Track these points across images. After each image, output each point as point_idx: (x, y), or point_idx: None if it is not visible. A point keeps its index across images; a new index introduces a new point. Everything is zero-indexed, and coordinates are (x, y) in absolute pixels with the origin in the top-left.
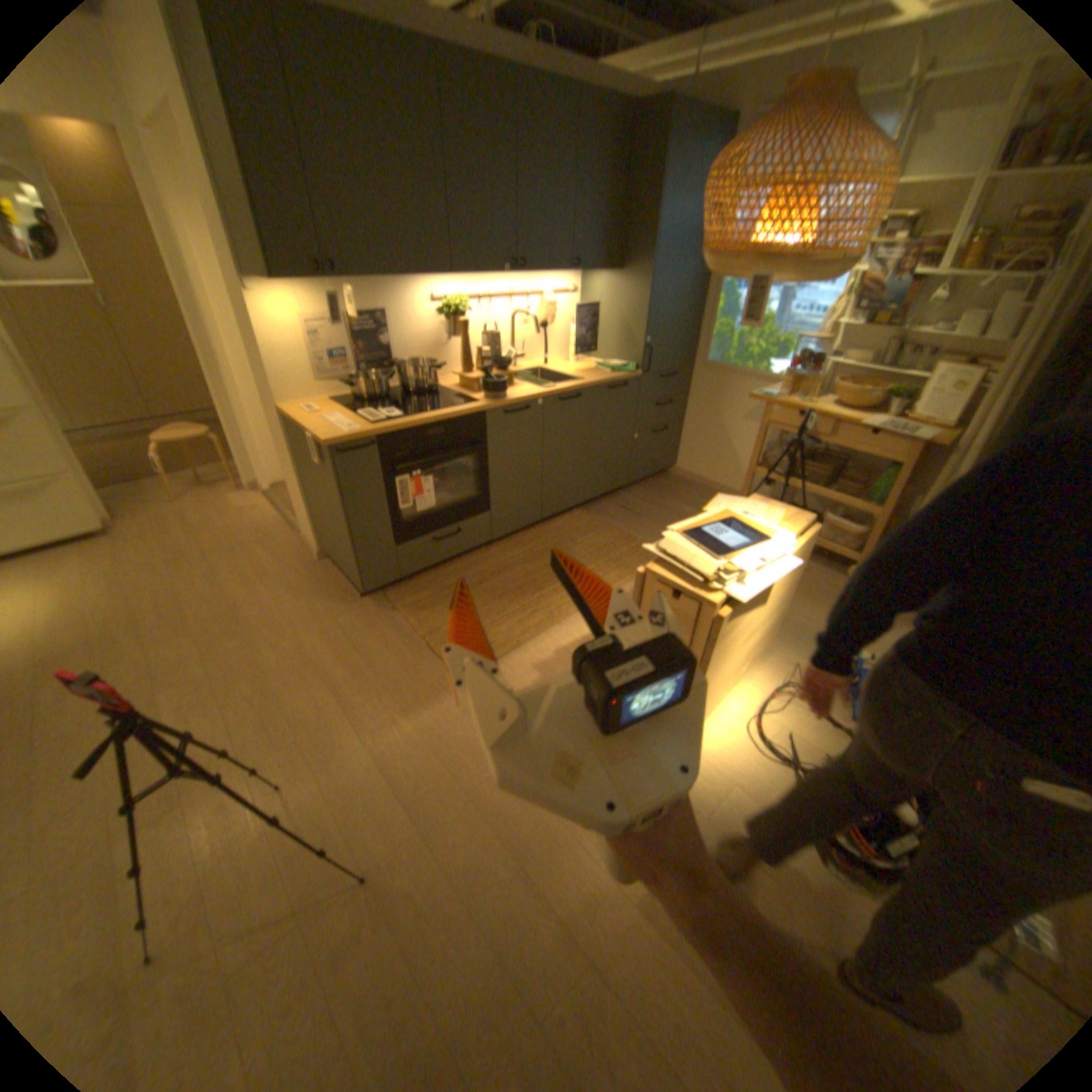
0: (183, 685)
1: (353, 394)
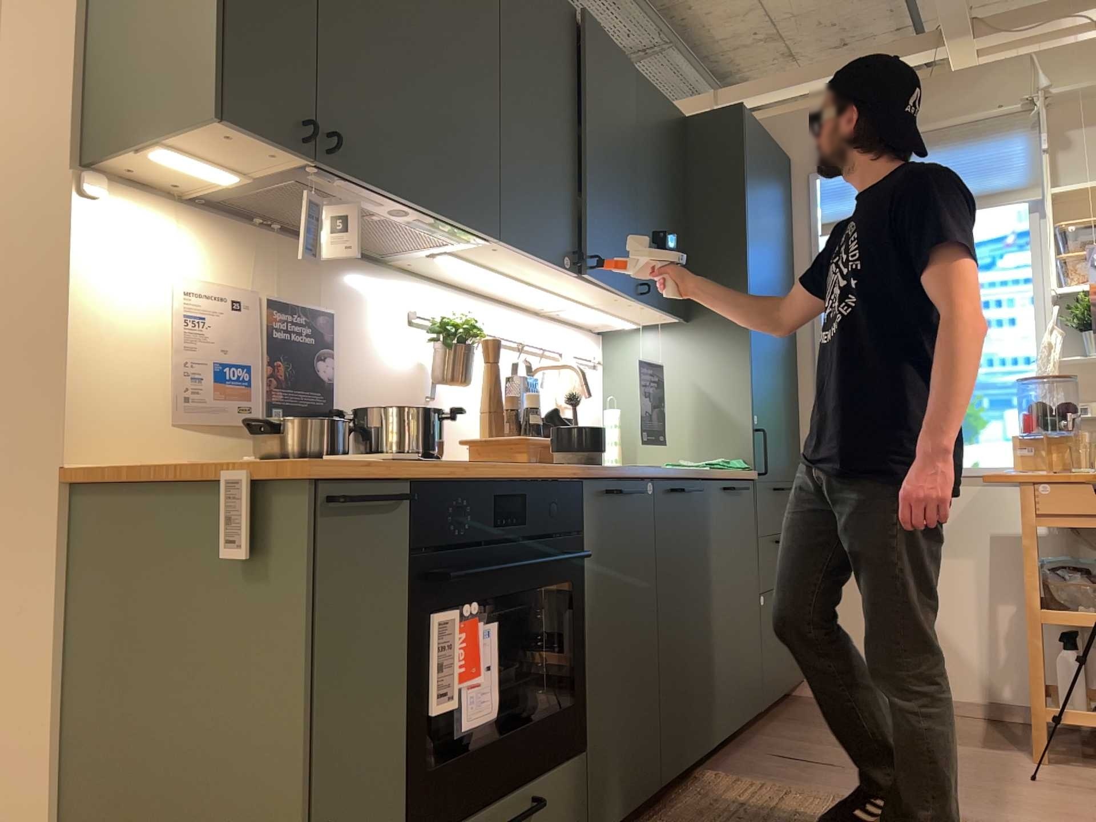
0: None
1: (270, 453)
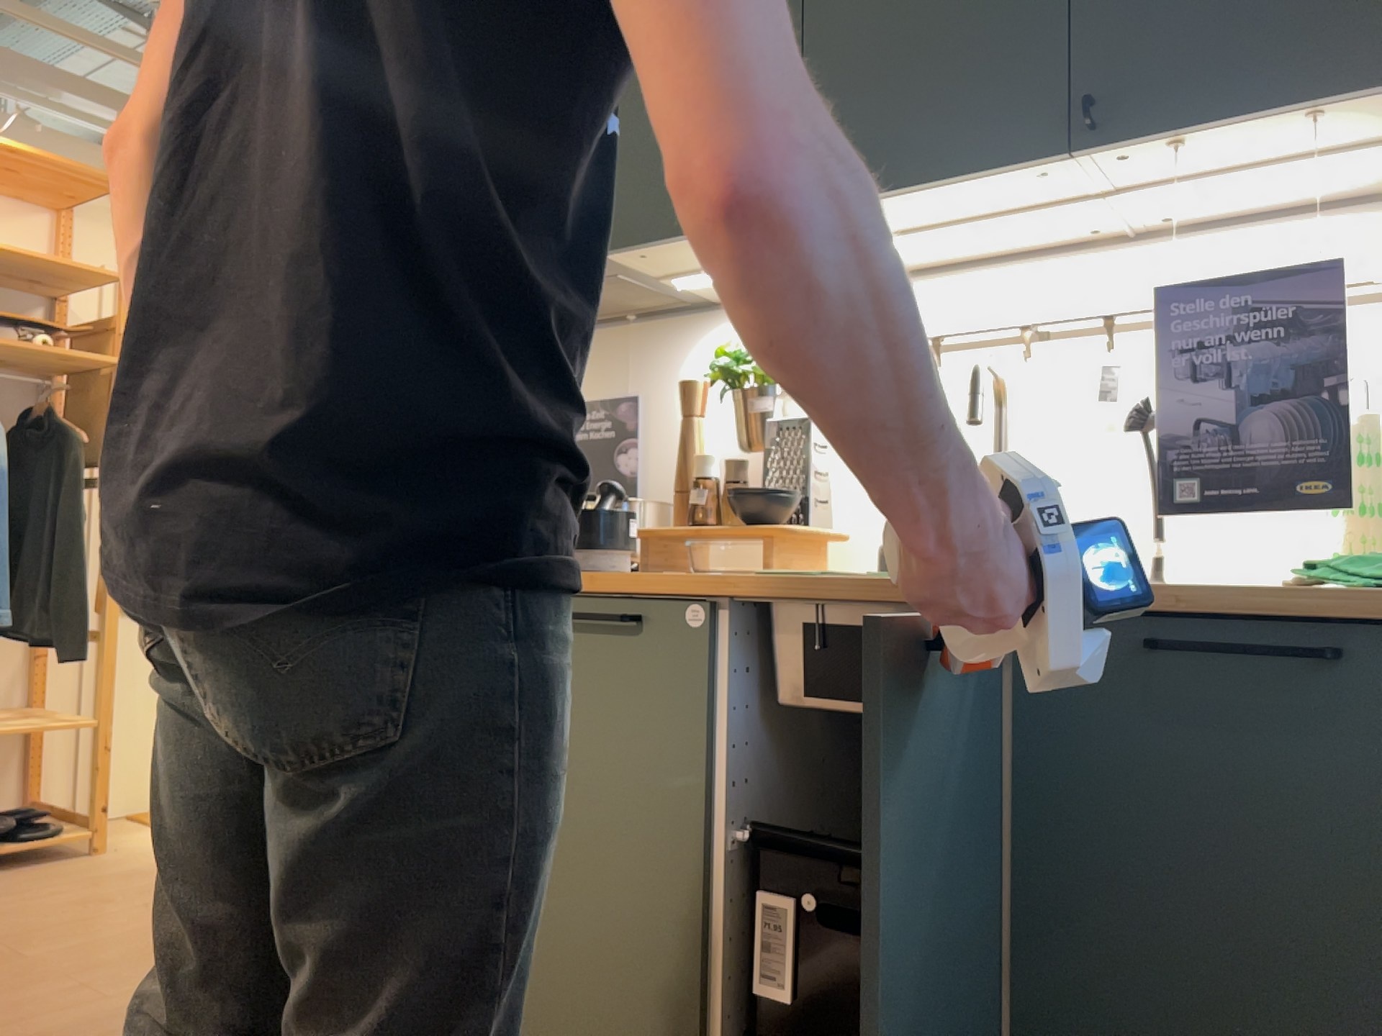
0: (2, 954)
1: None
